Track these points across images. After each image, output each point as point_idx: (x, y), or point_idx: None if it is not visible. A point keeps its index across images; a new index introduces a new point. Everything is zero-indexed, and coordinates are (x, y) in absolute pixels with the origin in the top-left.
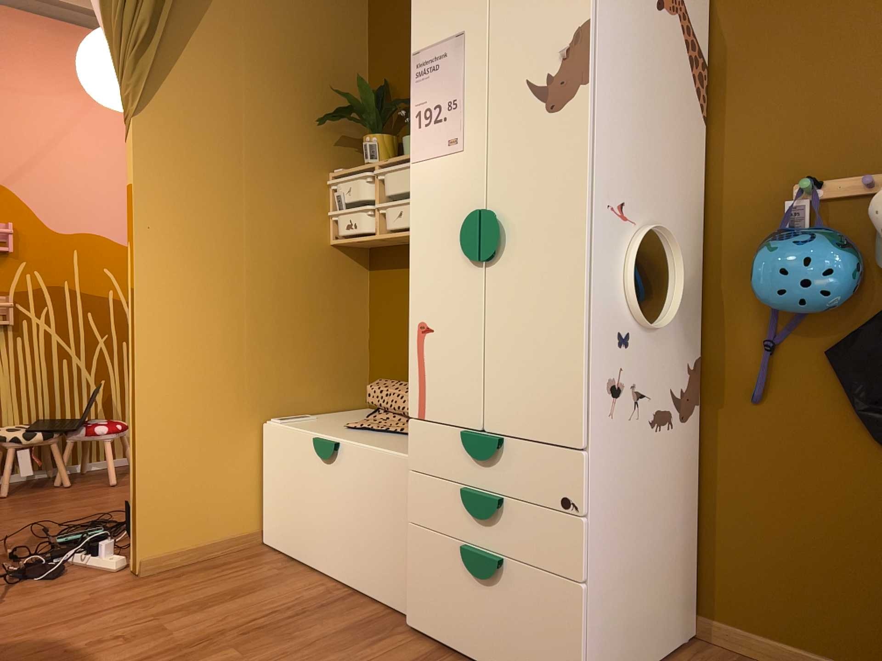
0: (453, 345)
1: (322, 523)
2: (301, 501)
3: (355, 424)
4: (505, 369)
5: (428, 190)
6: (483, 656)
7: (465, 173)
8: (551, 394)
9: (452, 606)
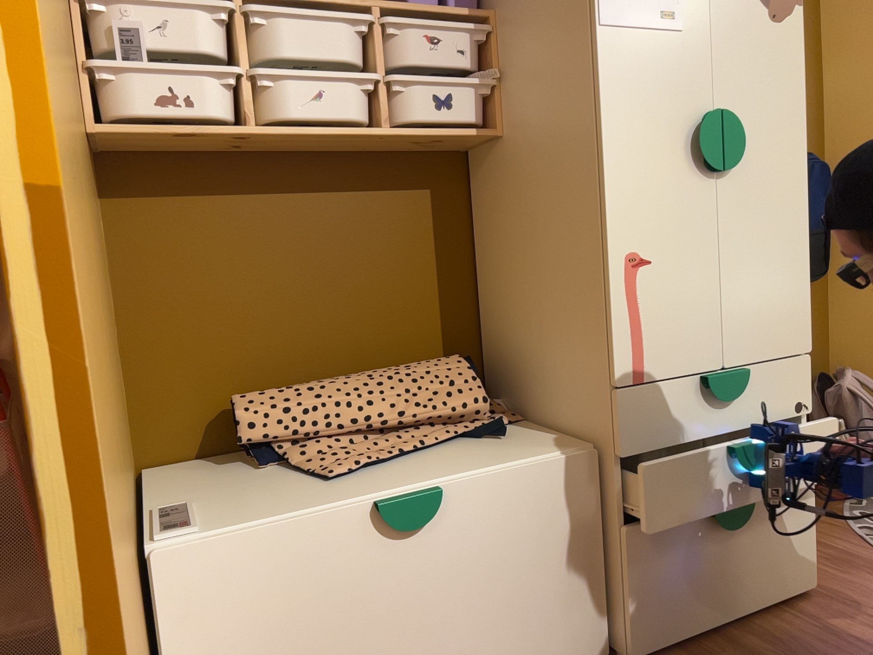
0: (682, 277)
1: (408, 650)
2: (336, 648)
3: (341, 468)
4: (744, 292)
5: (633, 72)
6: (732, 612)
7: (687, 62)
8: (786, 308)
9: (695, 586)
